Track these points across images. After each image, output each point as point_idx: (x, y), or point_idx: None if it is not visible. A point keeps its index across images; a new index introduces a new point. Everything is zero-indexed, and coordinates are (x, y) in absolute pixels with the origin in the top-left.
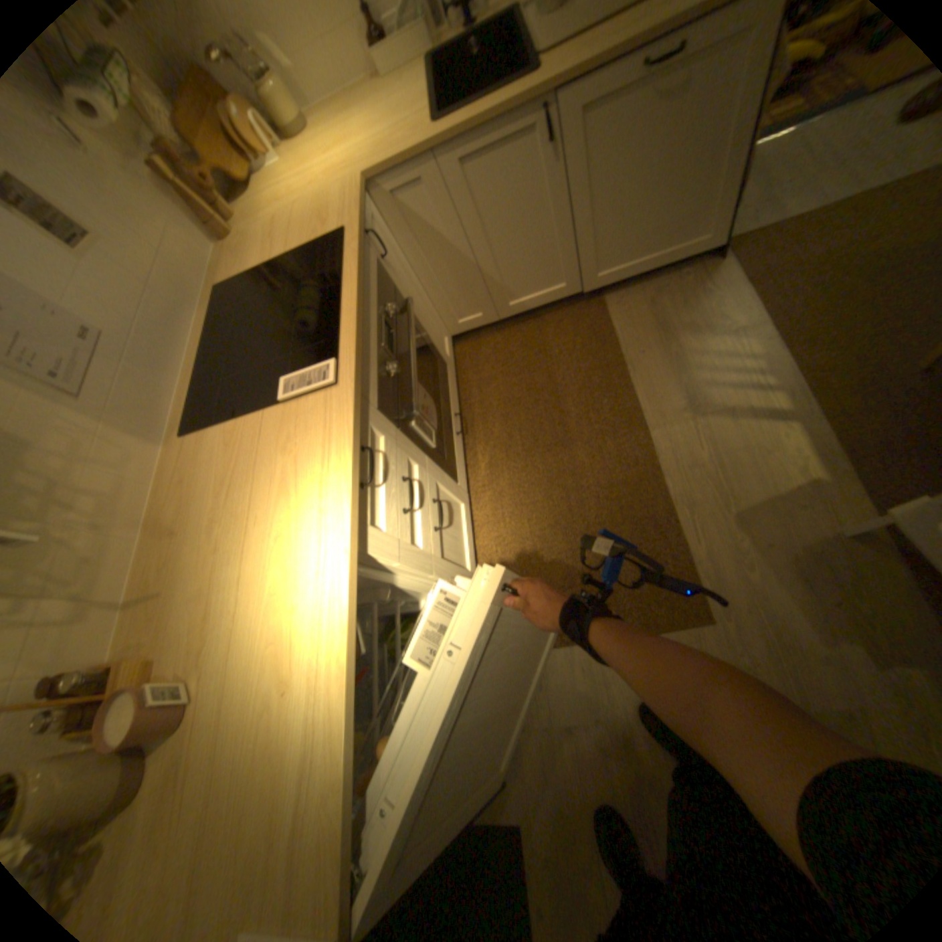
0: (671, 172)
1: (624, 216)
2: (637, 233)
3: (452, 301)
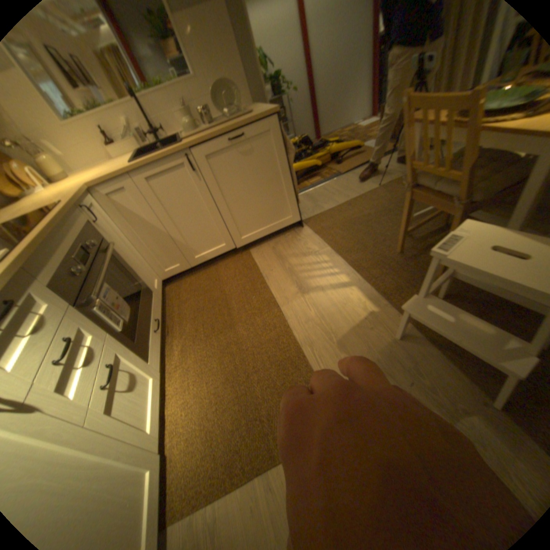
0: (261, 186)
1: (246, 207)
2: (256, 216)
3: (159, 257)
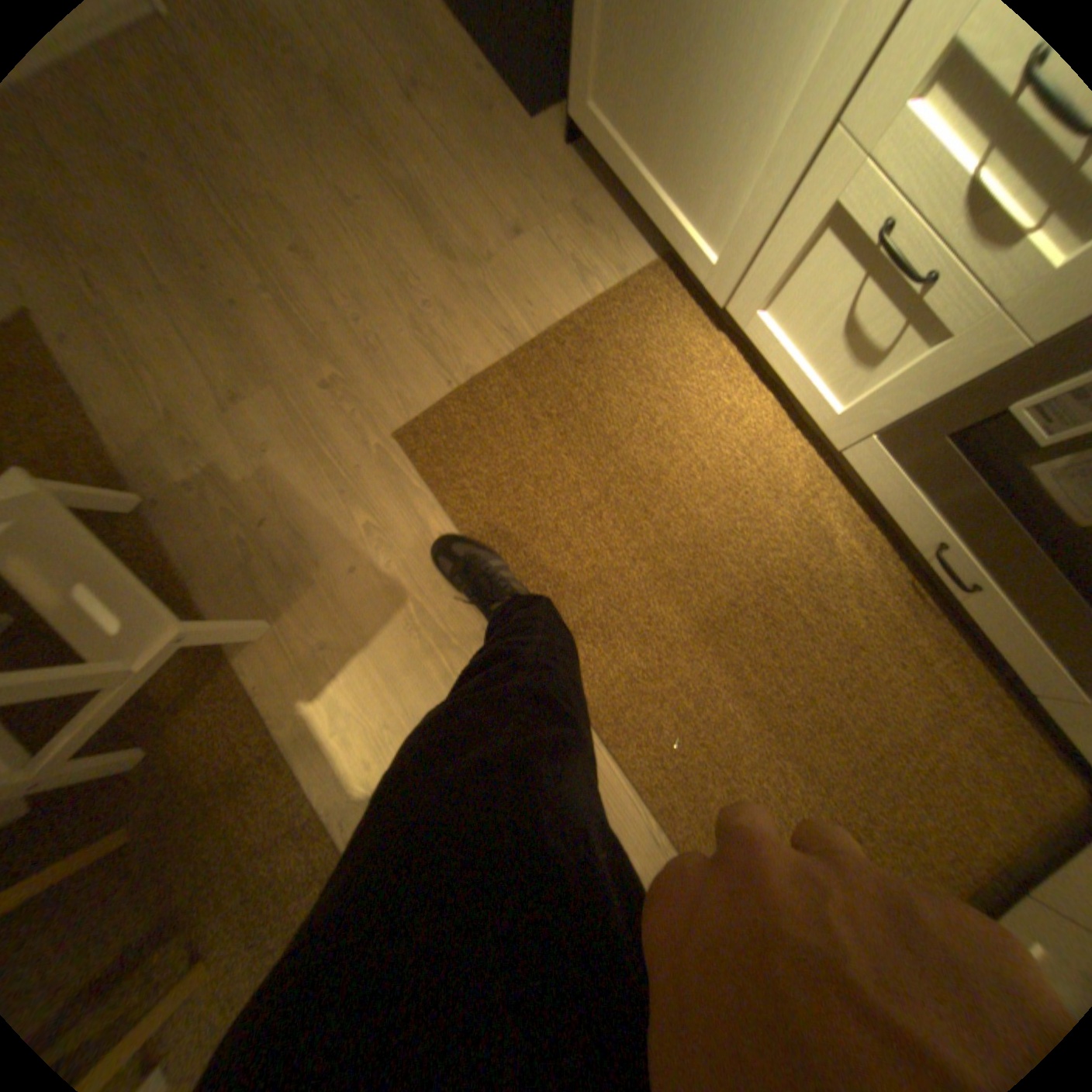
0: None
1: None
2: None
3: None
